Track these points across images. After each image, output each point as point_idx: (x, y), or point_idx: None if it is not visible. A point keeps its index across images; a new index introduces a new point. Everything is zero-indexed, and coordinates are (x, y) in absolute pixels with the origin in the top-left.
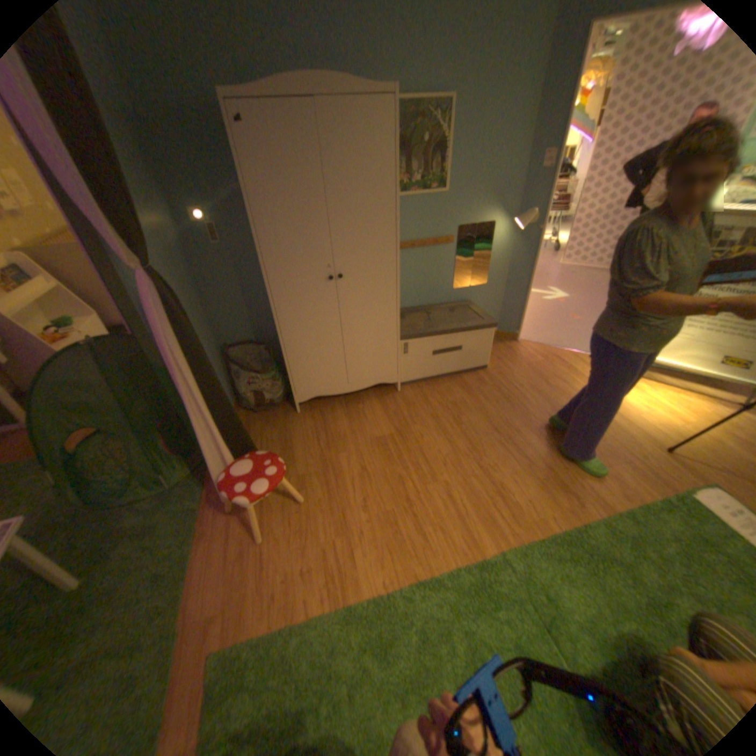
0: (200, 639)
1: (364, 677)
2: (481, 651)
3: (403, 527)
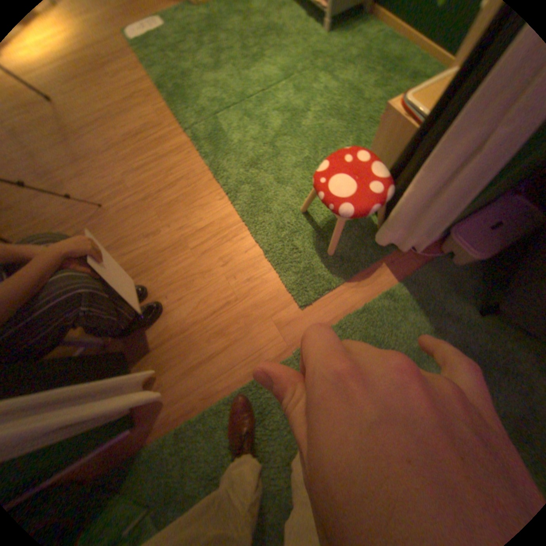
0: (287, 326)
1: (273, 194)
2: (241, 137)
3: (164, 198)
